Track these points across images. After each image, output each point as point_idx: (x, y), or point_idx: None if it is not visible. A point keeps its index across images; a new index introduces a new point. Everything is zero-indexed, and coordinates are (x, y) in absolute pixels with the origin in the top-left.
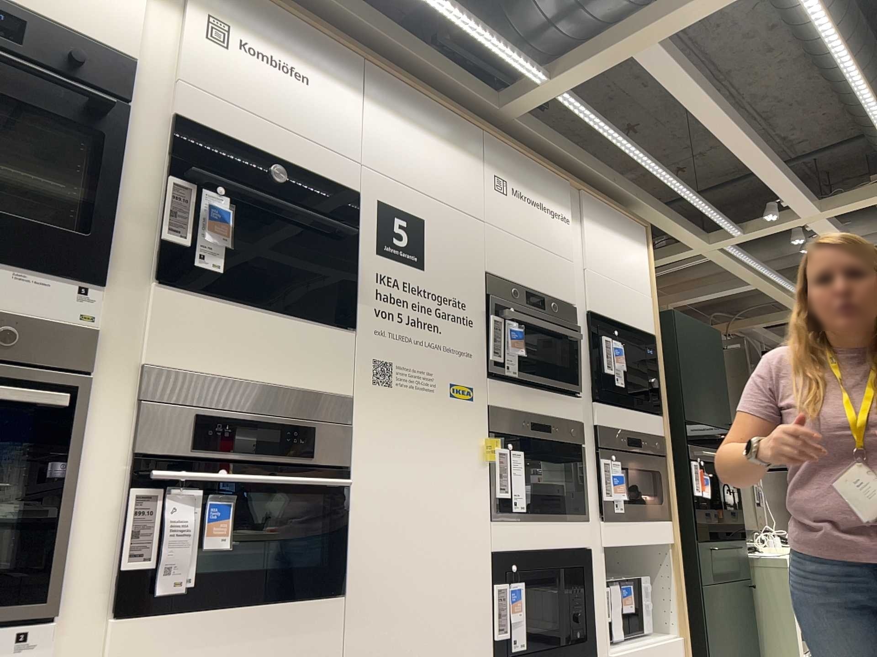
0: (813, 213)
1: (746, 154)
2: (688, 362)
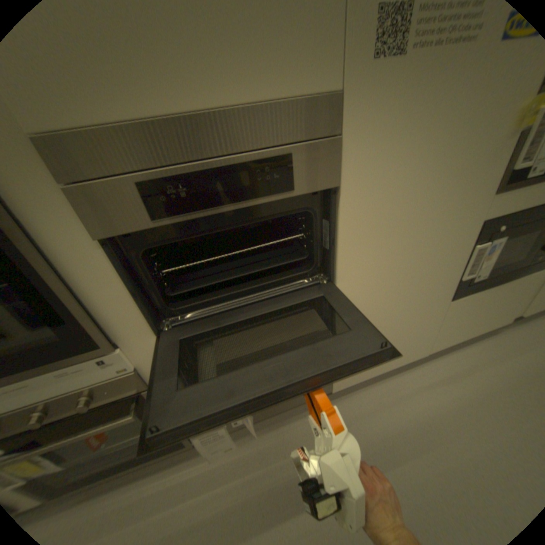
0: None
1: None
2: None
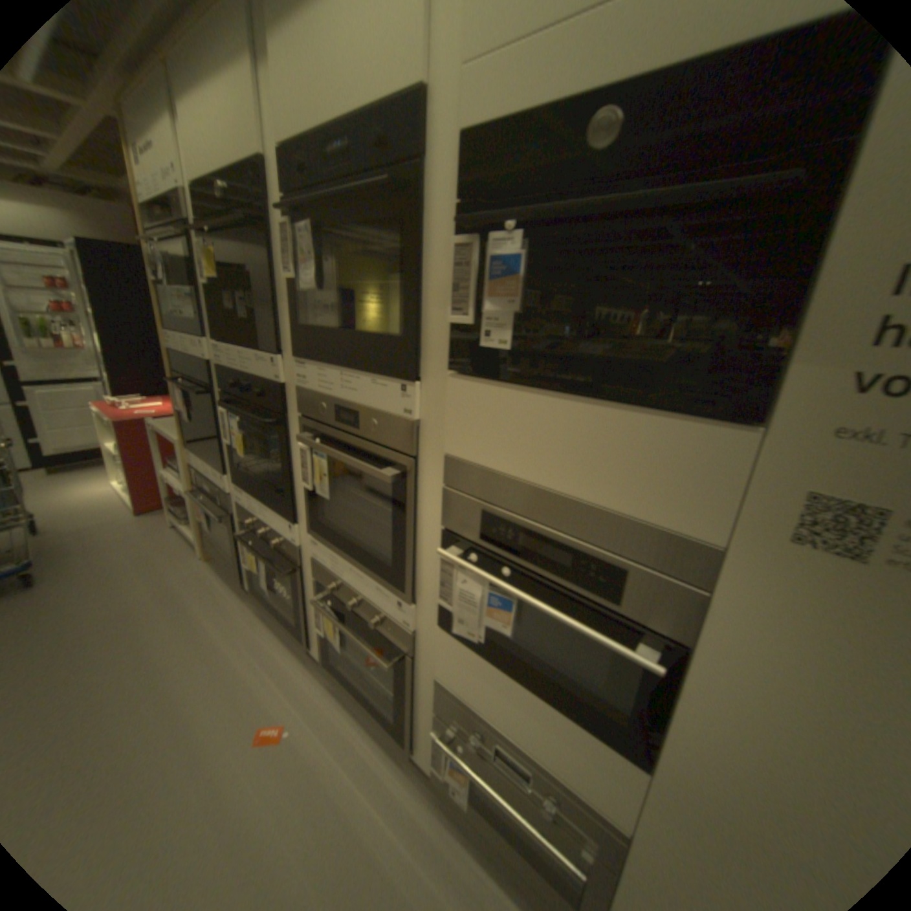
0: None
1: None
2: None
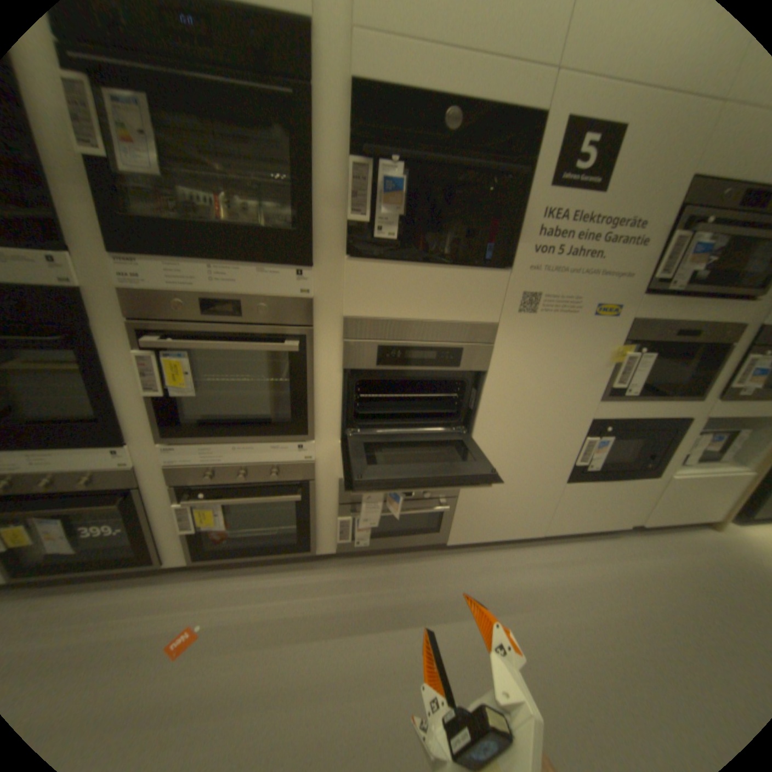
0: None
1: None
2: None
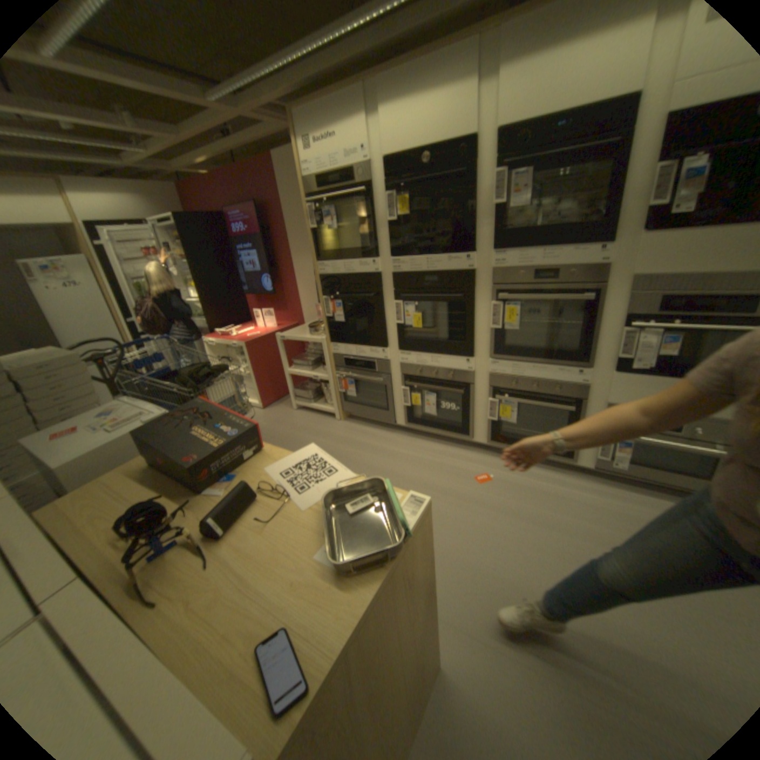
0: None
1: None
2: None
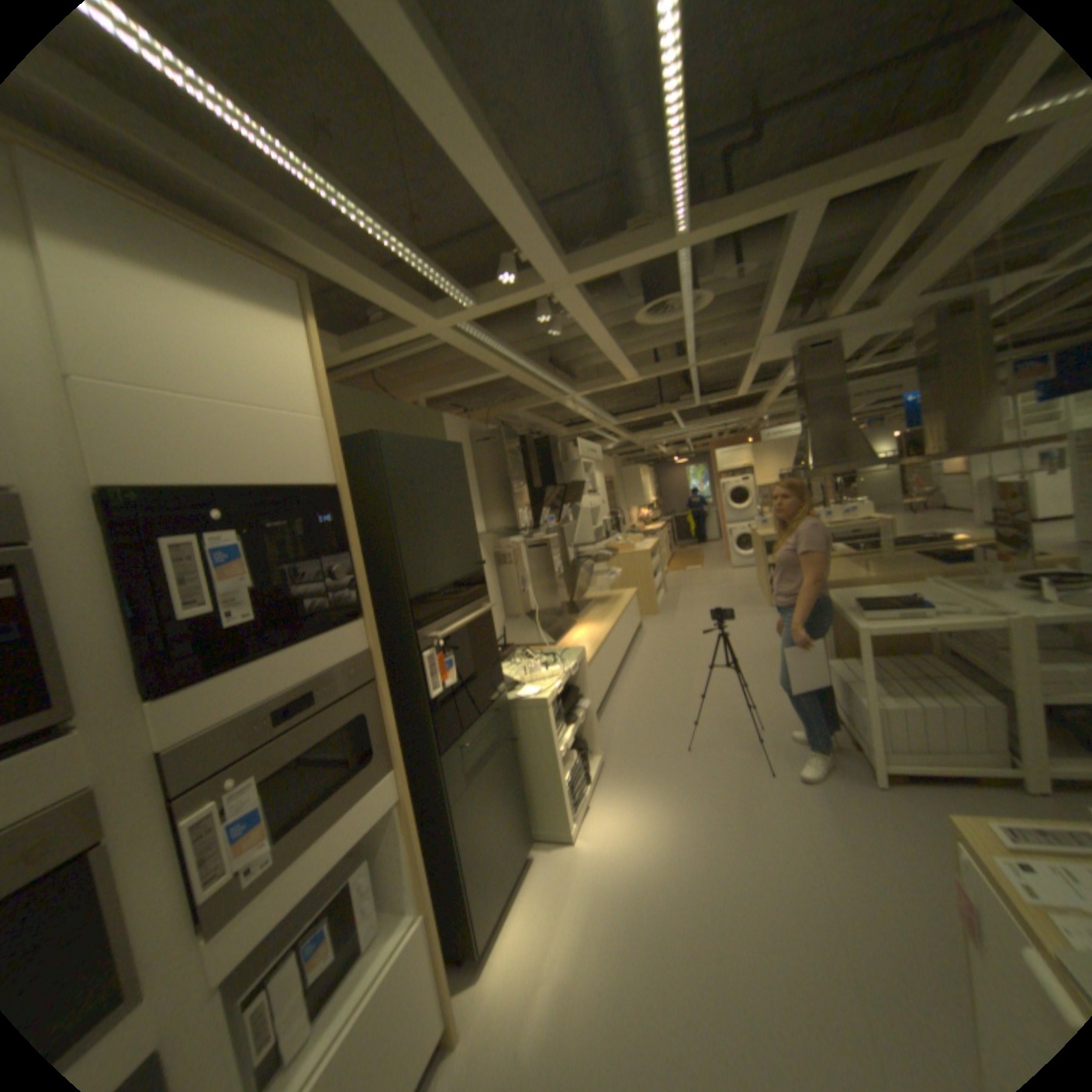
0: (563, 277)
1: (439, 114)
2: (412, 508)
